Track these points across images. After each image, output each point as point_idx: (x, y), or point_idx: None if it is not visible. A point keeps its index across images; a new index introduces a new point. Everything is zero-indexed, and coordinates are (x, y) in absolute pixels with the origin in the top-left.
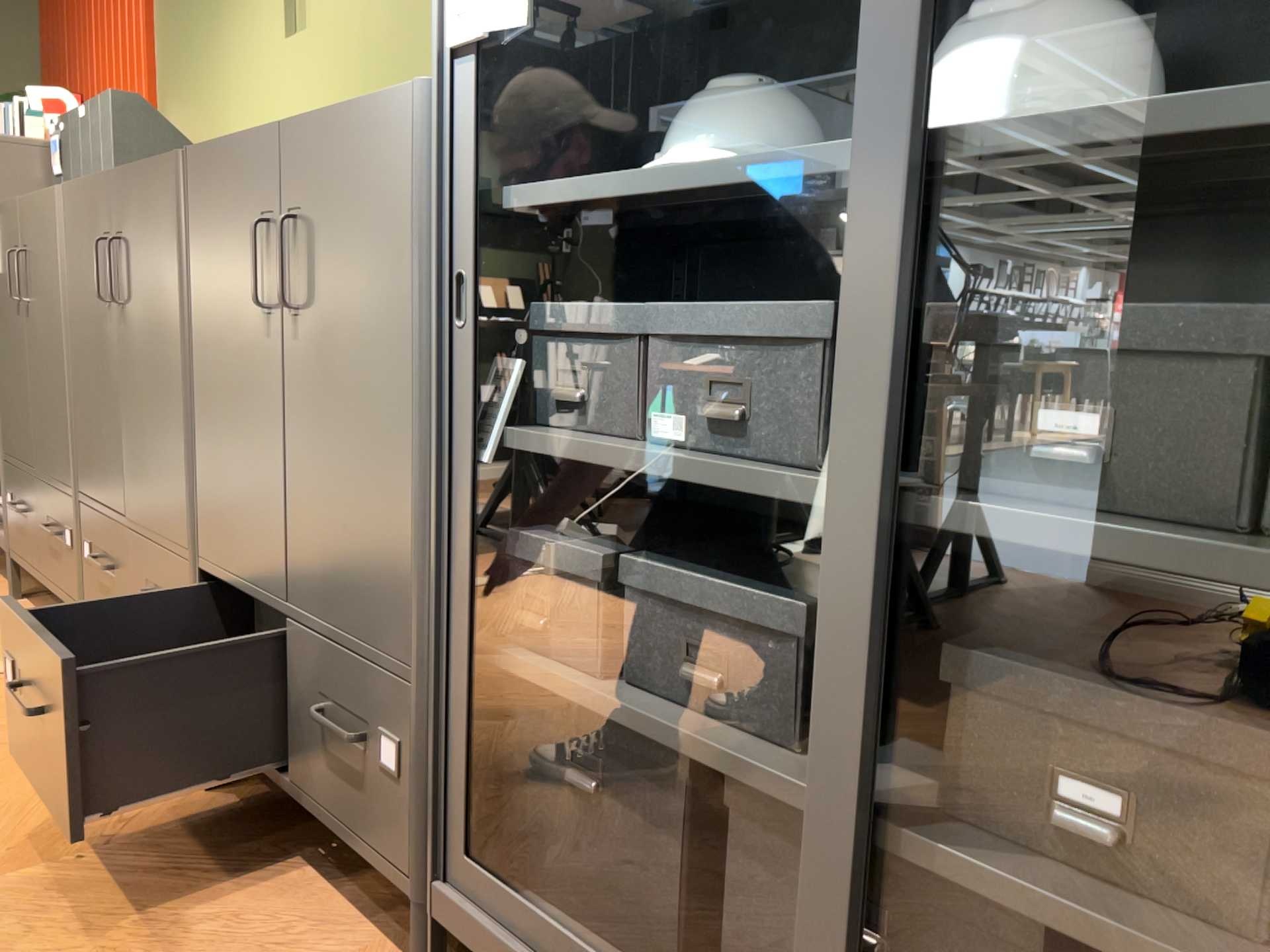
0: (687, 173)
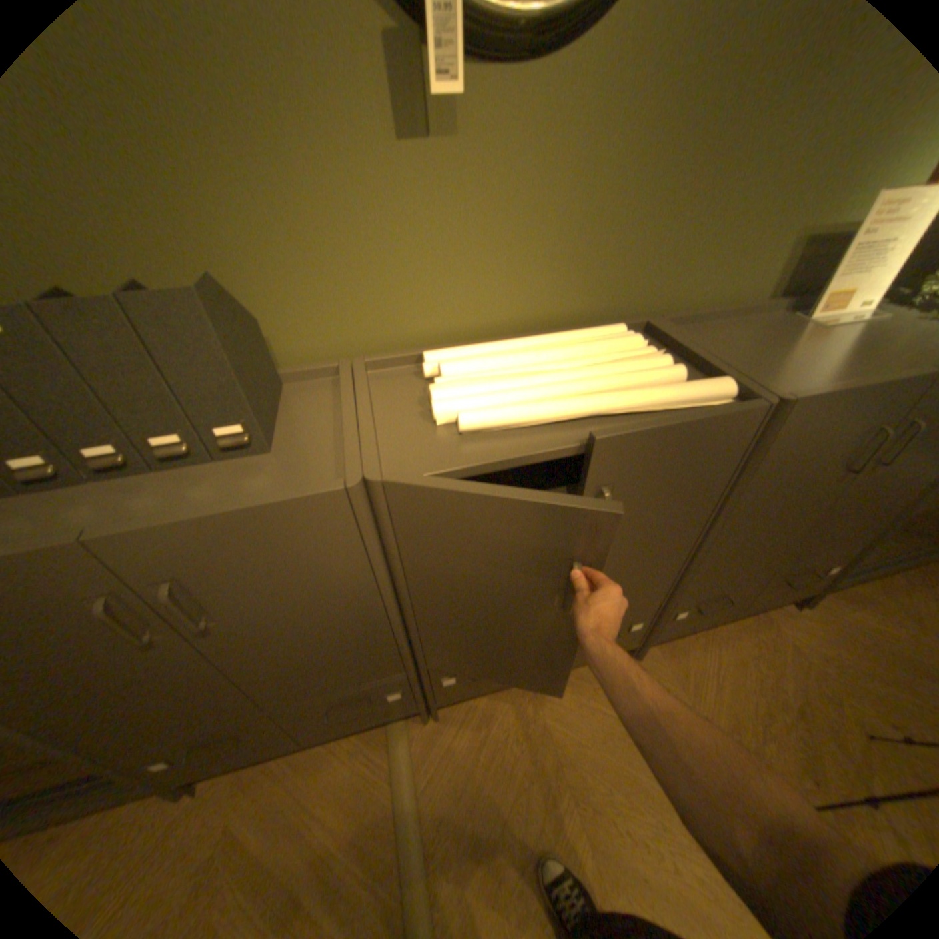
0: None
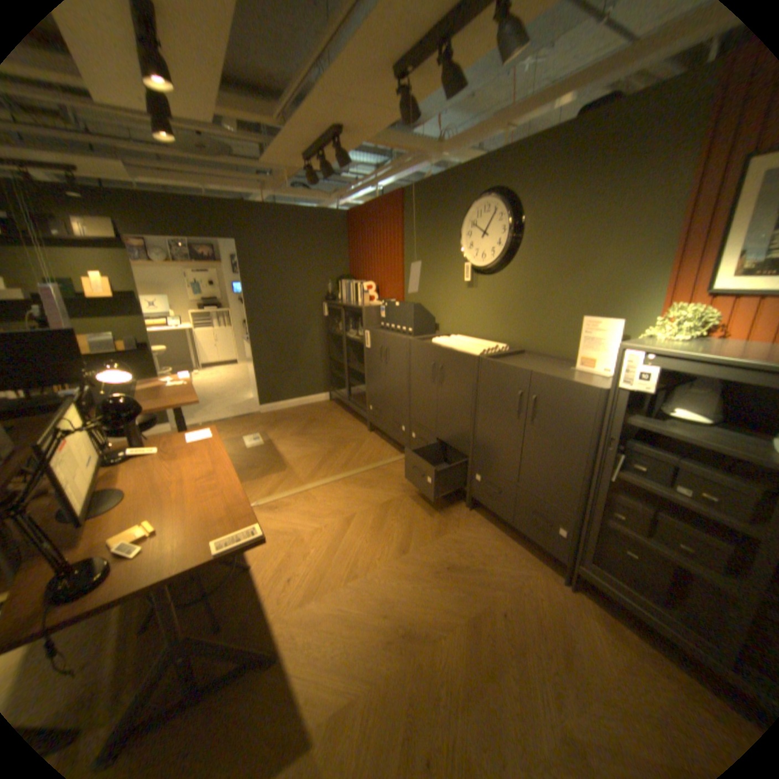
0: (707, 445)
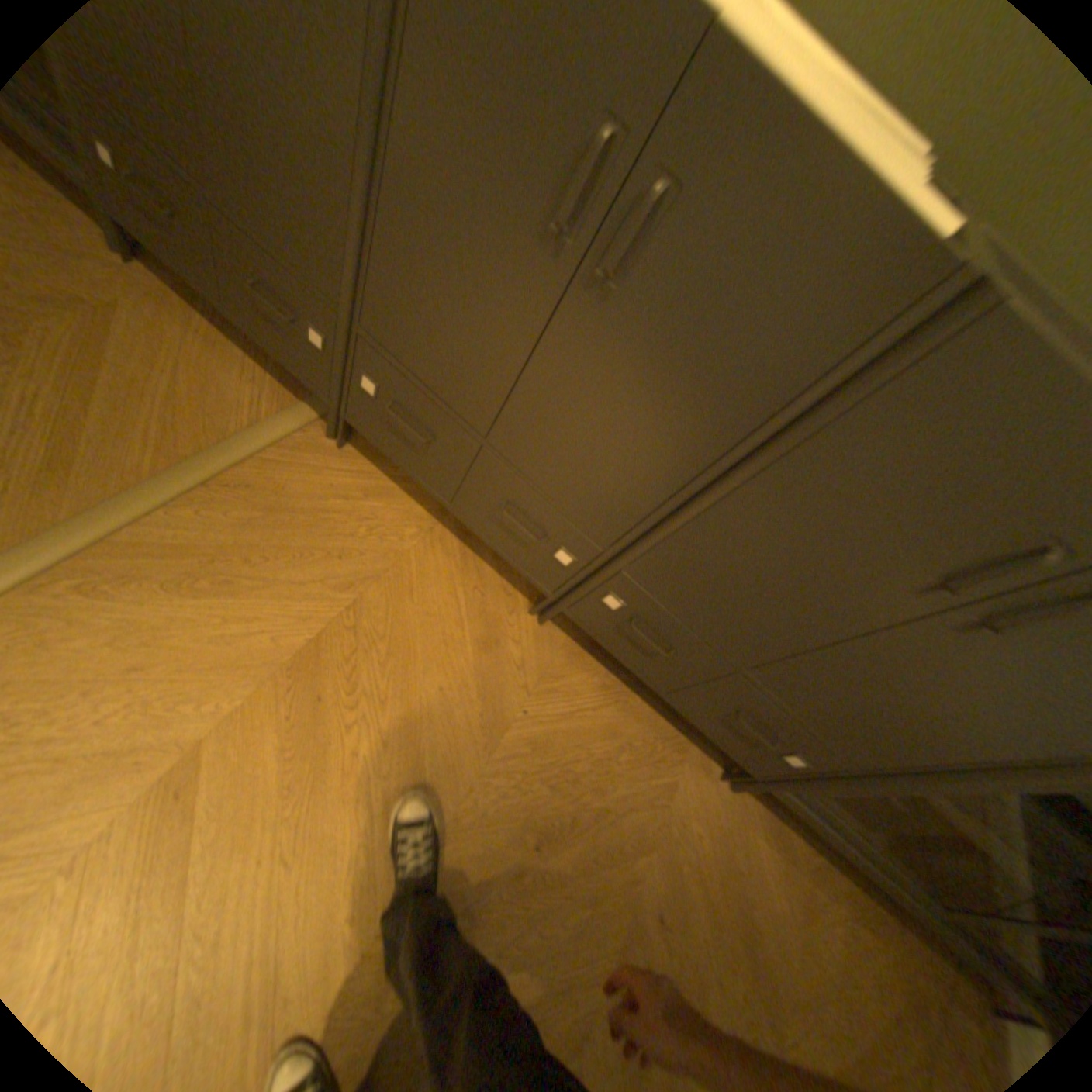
0: None
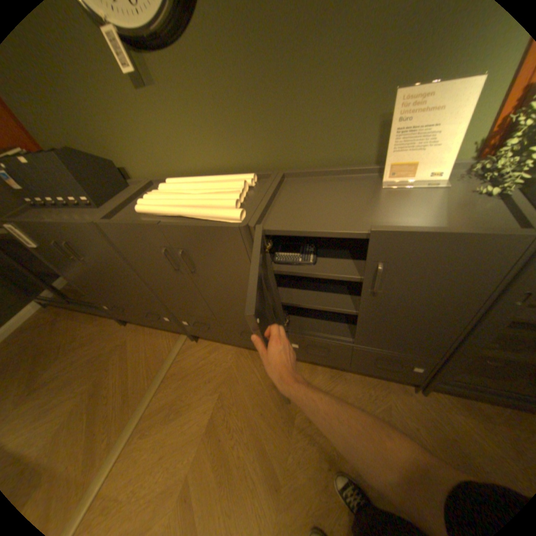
0: None
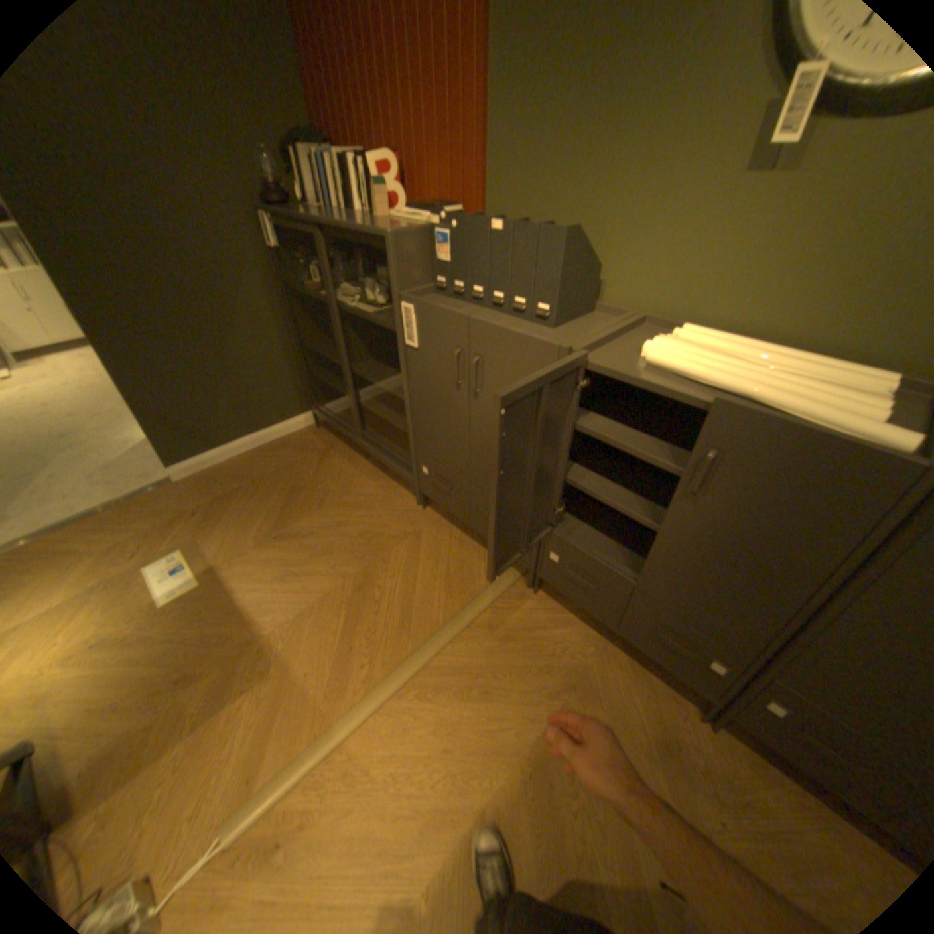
0: None
